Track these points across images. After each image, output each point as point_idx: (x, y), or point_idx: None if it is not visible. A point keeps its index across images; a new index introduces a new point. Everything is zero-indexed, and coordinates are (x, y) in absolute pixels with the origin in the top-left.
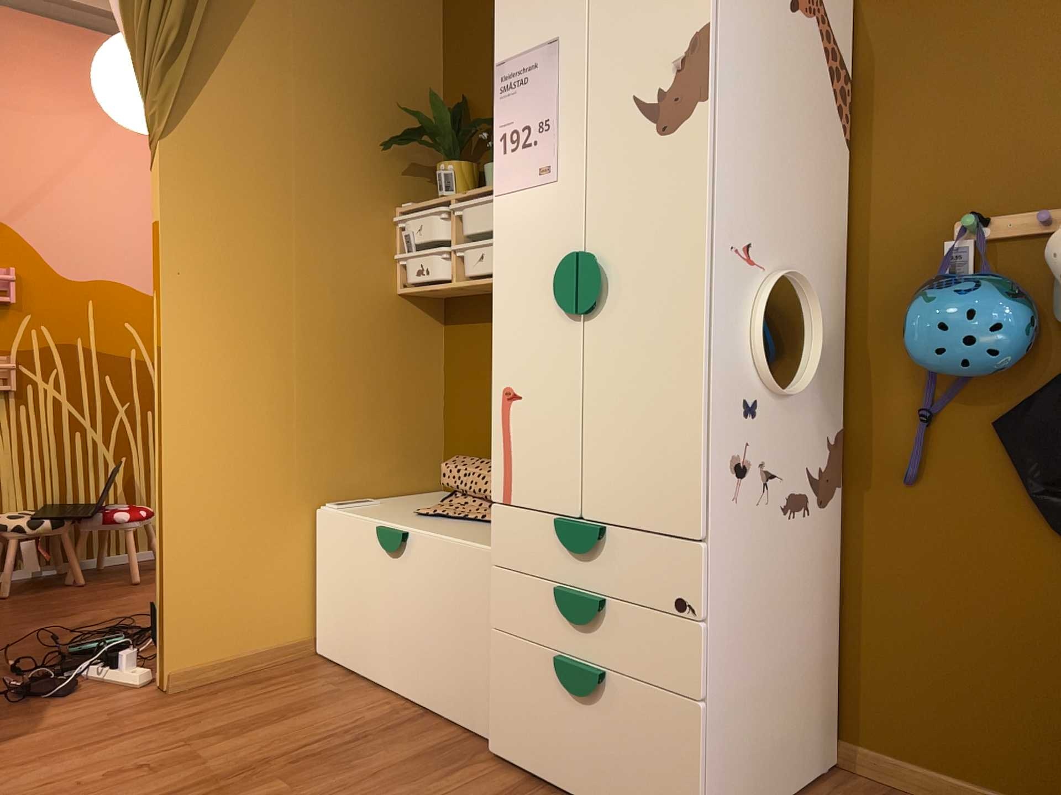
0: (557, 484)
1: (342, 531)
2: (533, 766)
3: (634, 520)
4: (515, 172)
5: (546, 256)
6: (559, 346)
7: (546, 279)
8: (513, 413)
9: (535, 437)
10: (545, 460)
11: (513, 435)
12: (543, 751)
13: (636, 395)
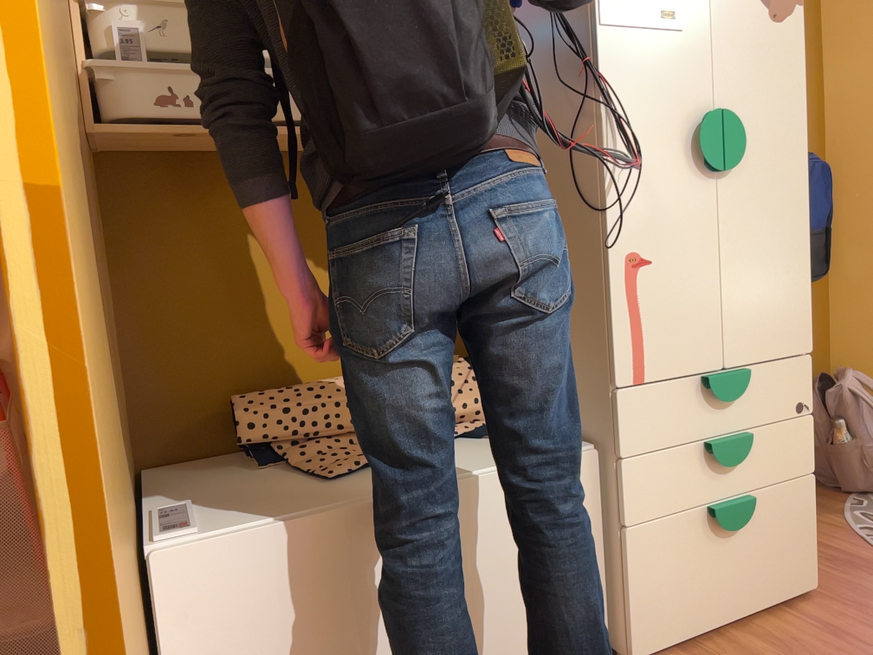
0: (700, 344)
1: (261, 559)
2: (687, 631)
3: (768, 353)
4: (630, 6)
5: (675, 110)
6: (694, 206)
7: (676, 135)
8: (645, 282)
9: (673, 302)
10: (685, 323)
11: (646, 306)
12: (697, 608)
13: (765, 246)
